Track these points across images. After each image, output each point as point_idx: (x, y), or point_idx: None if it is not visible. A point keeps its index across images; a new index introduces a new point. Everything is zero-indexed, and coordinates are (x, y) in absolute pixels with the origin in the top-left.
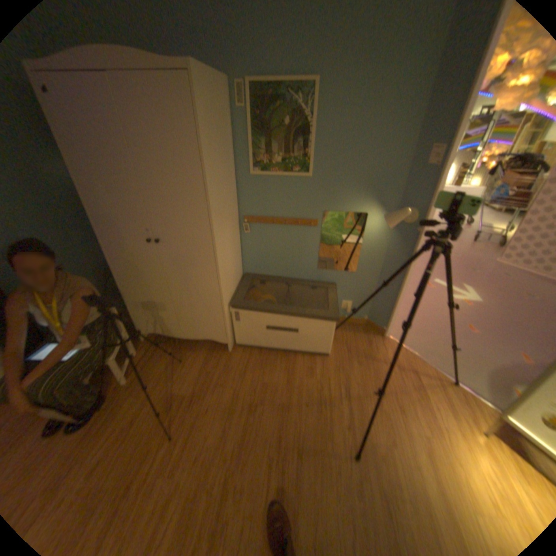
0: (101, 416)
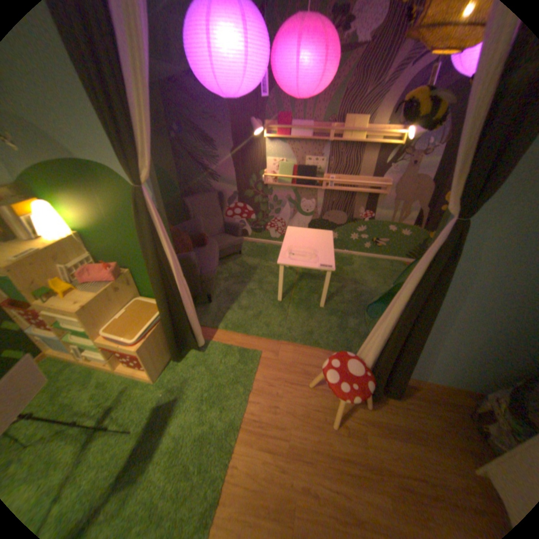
0: (359, 470)
